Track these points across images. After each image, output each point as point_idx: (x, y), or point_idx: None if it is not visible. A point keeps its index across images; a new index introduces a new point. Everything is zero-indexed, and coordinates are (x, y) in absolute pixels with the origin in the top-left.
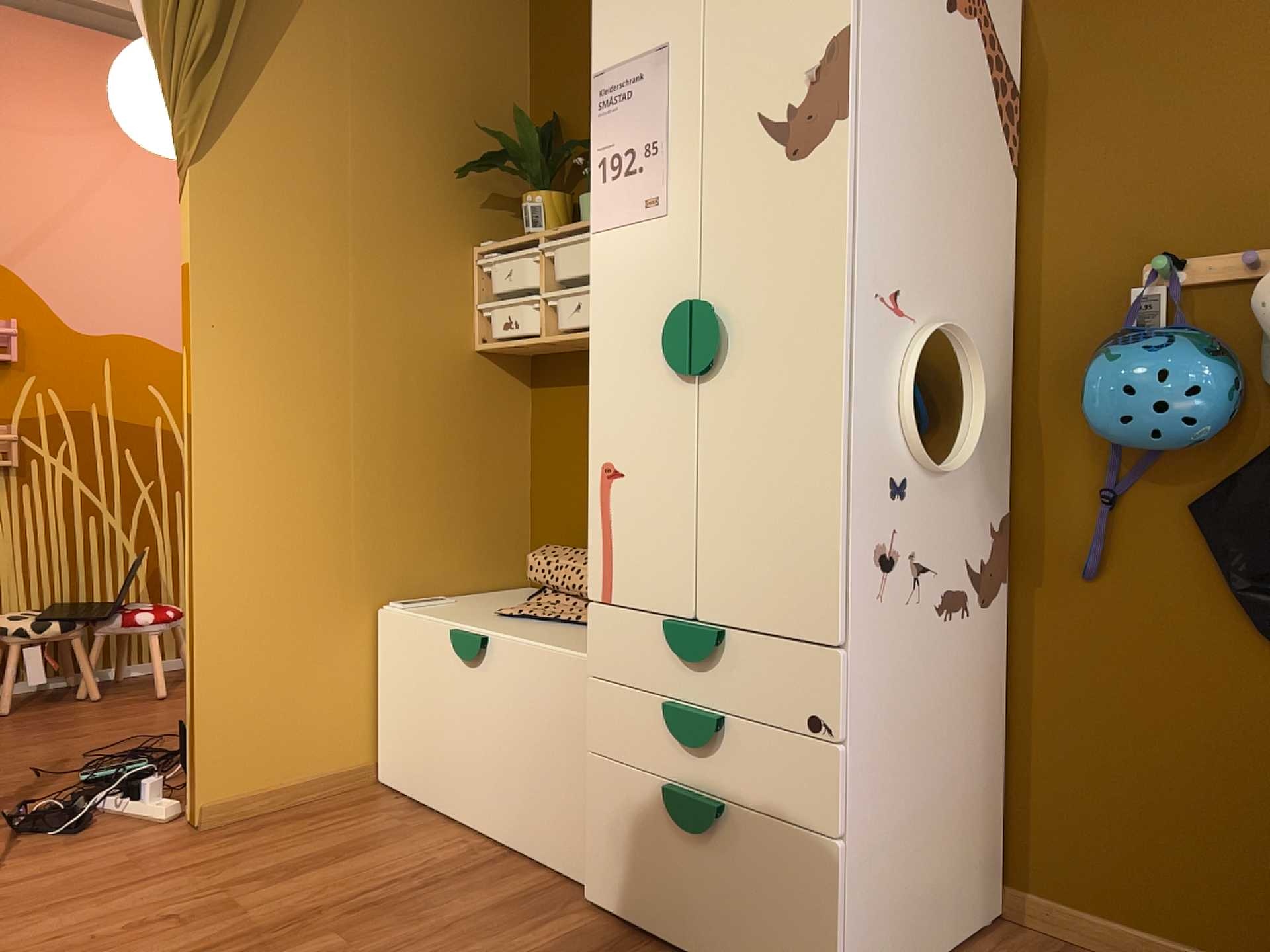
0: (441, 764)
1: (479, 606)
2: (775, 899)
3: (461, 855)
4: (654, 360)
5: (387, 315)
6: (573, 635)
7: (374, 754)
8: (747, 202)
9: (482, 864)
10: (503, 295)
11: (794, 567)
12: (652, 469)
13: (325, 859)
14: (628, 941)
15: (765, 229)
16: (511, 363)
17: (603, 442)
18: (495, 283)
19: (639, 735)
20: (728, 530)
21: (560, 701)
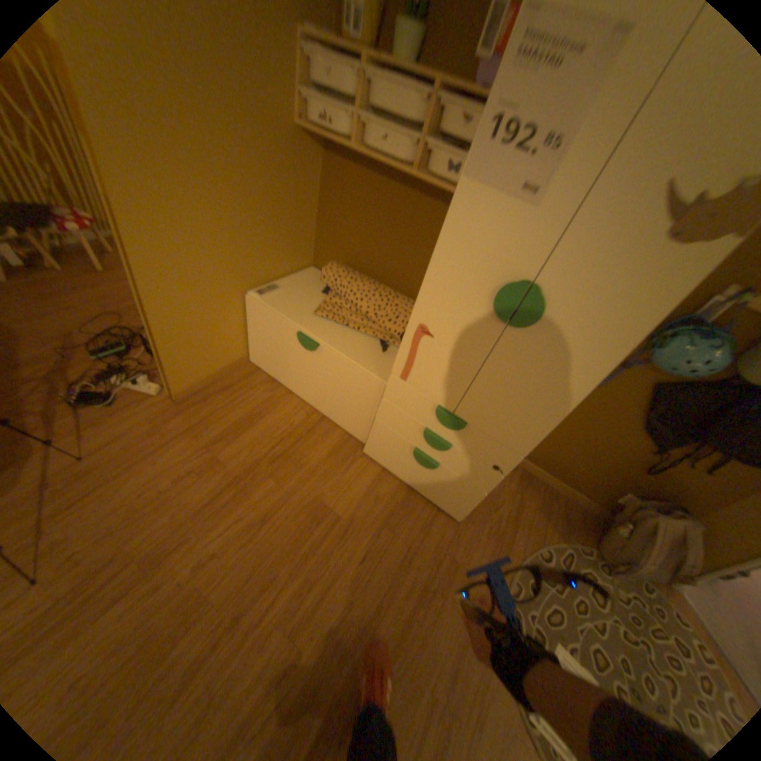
0: (288, 374)
1: (300, 299)
2: (450, 491)
3: (305, 419)
4: (479, 296)
5: (239, 100)
6: (361, 347)
7: (248, 351)
8: (609, 244)
9: (315, 425)
10: (316, 80)
11: (517, 425)
12: (454, 347)
13: (248, 424)
14: (383, 474)
15: (610, 272)
16: (315, 134)
17: (425, 315)
18: (311, 67)
19: (405, 427)
20: (488, 395)
21: (361, 388)
